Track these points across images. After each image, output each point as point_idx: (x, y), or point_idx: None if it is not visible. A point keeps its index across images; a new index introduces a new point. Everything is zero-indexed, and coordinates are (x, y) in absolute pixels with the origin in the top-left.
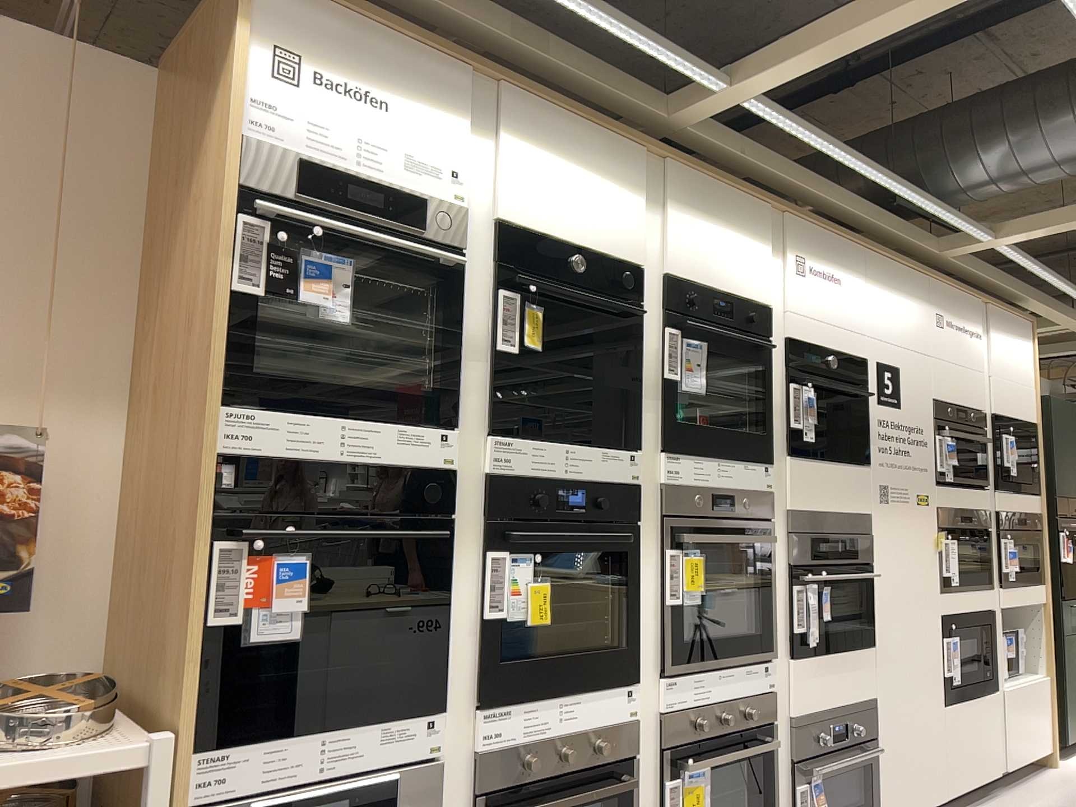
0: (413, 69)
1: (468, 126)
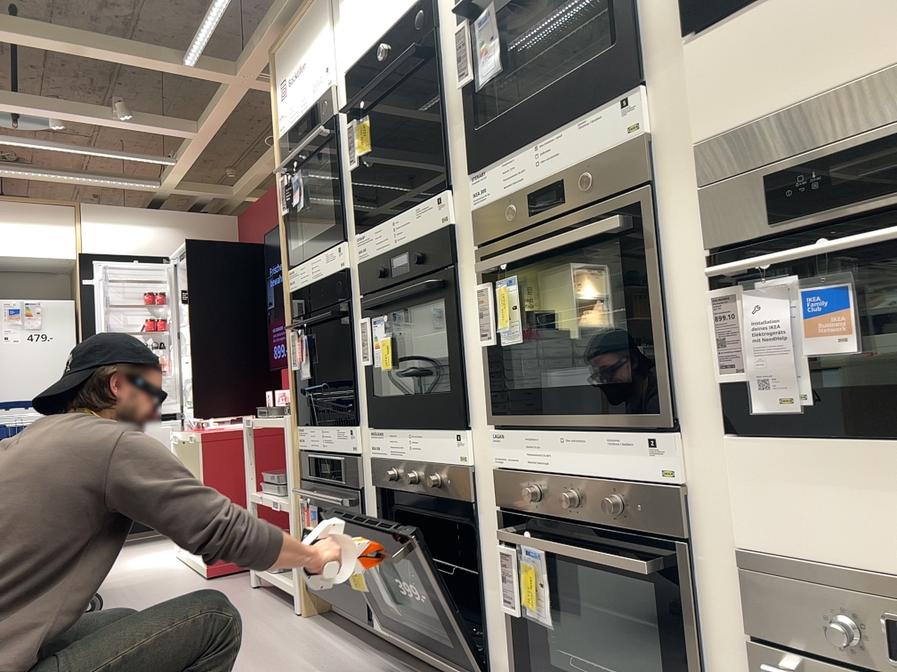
0: (305, 23)
1: (325, 24)
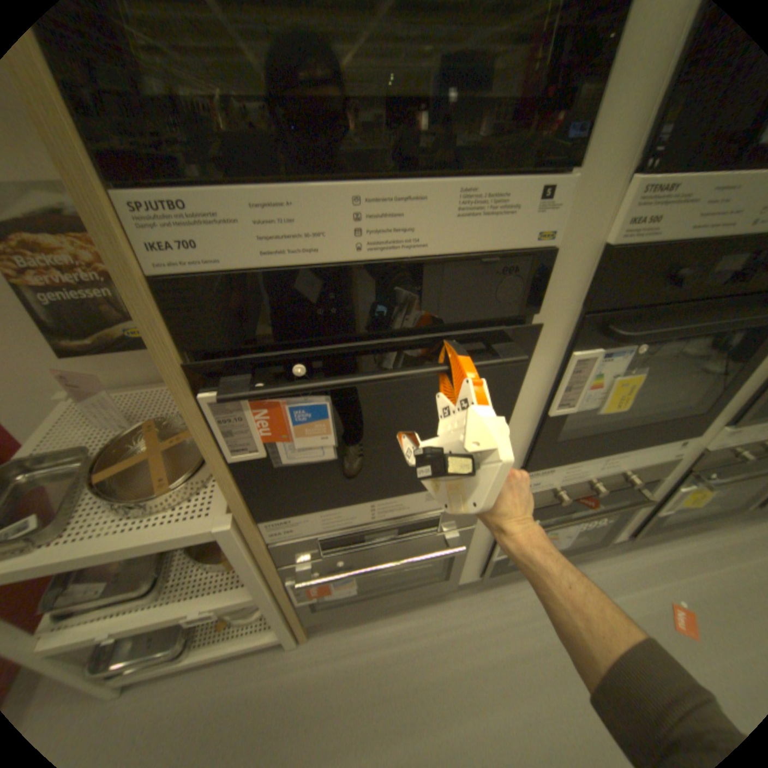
0: None
1: None
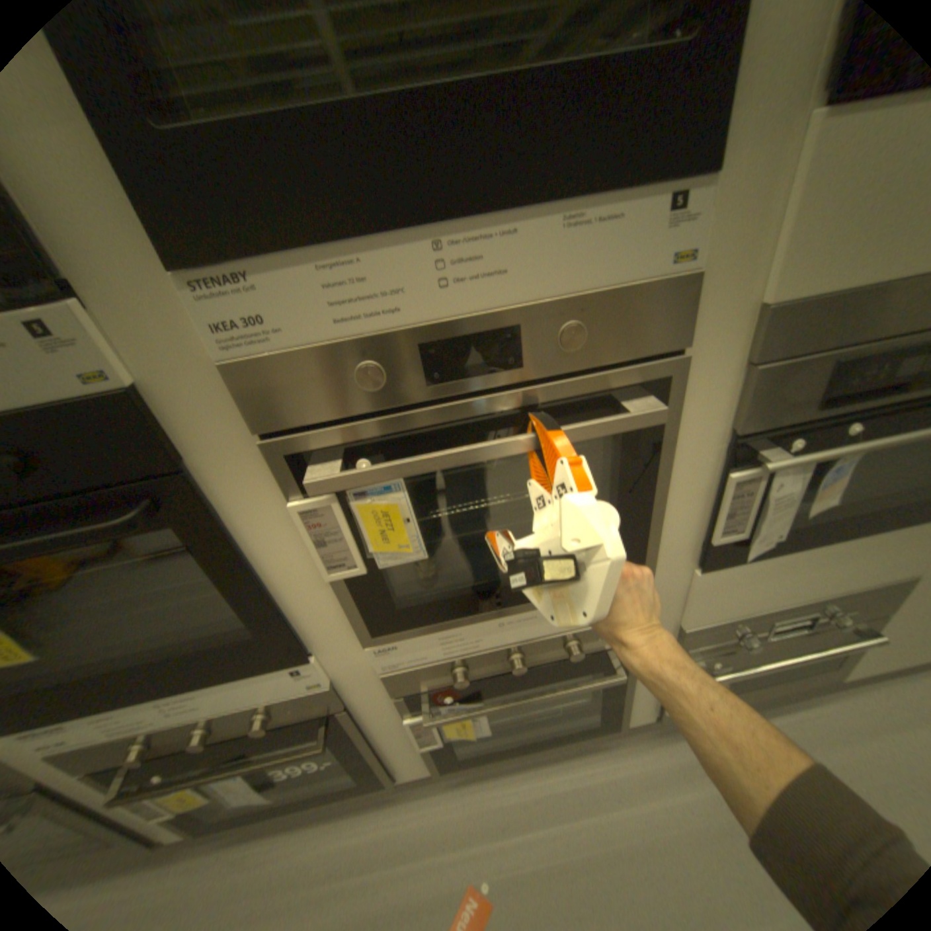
0: None
1: None
